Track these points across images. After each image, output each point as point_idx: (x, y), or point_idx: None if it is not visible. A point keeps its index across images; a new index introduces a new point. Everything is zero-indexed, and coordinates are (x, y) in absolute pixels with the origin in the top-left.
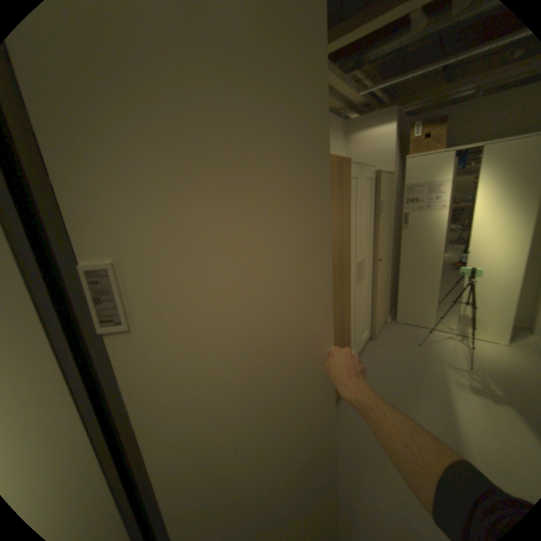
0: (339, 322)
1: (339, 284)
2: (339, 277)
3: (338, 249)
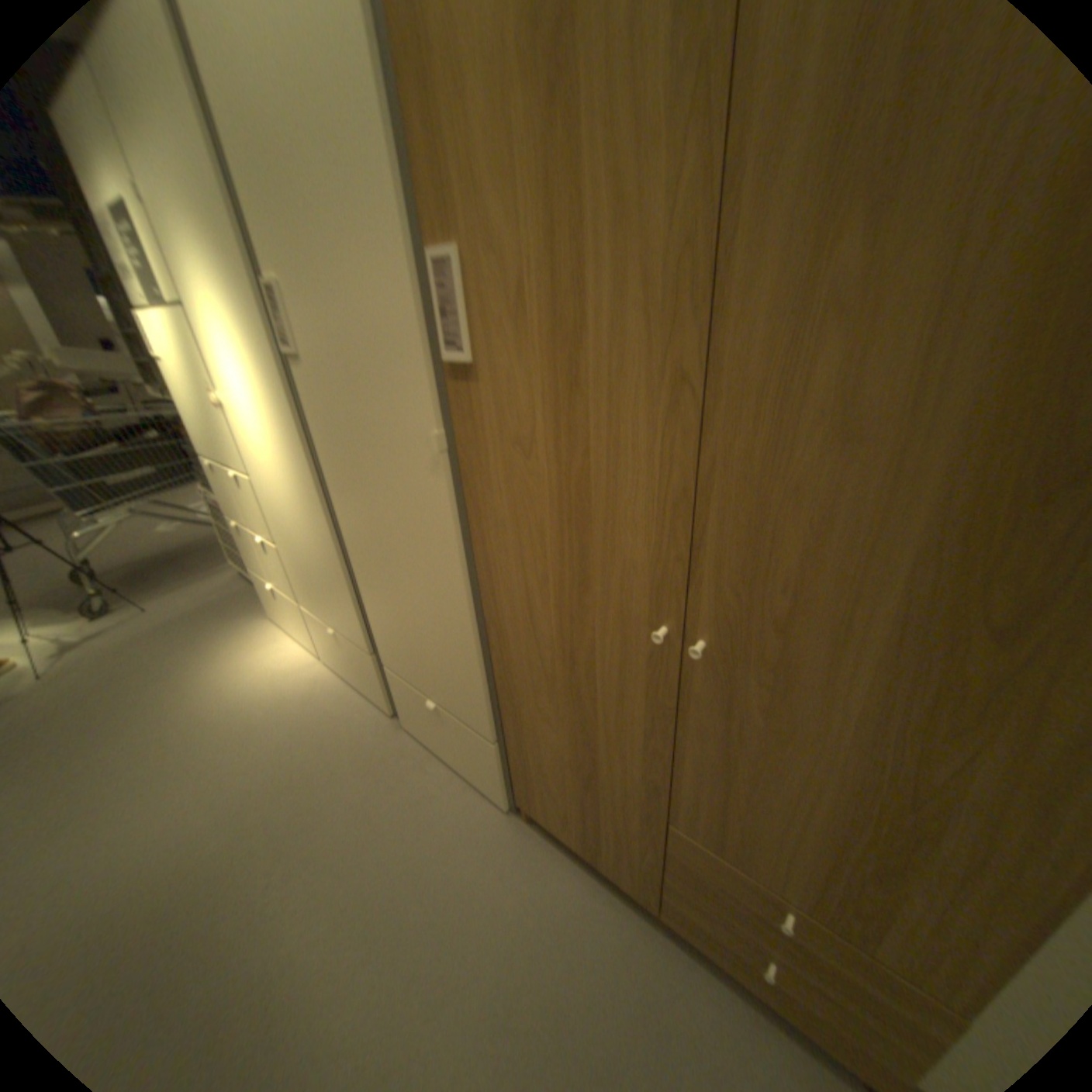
0: (843, 828)
1: (901, 678)
2: (914, 645)
3: (979, 477)
